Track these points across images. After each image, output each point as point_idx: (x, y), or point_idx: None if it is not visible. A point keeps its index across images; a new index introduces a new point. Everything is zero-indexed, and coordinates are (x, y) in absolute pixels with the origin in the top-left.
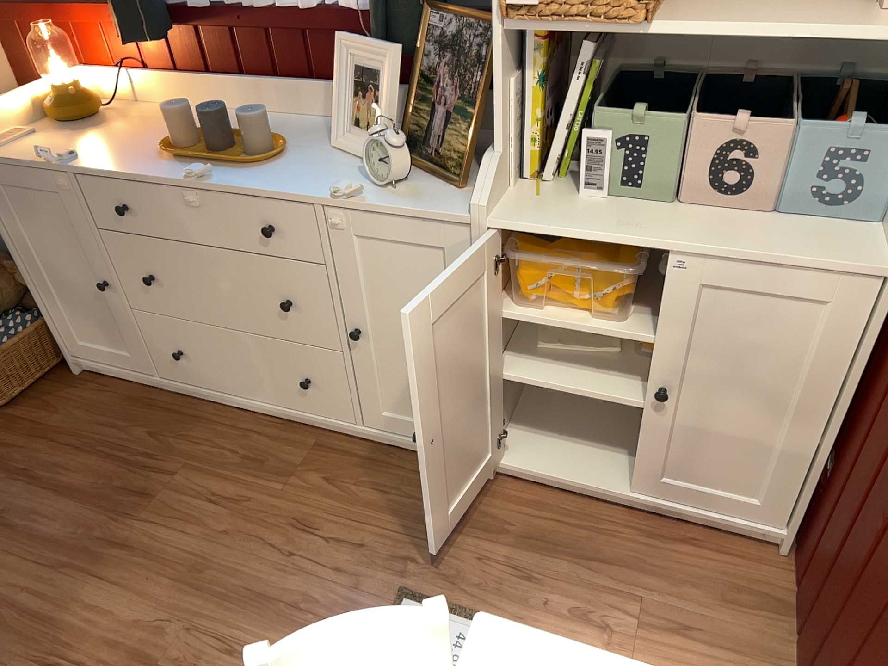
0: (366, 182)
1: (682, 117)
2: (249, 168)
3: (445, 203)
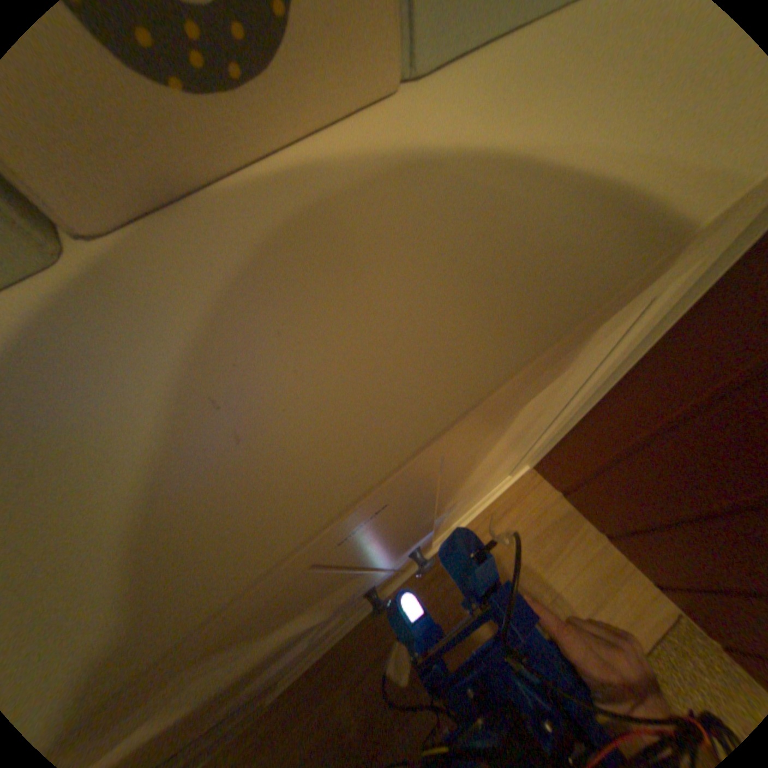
0: None
1: None
2: None
3: None
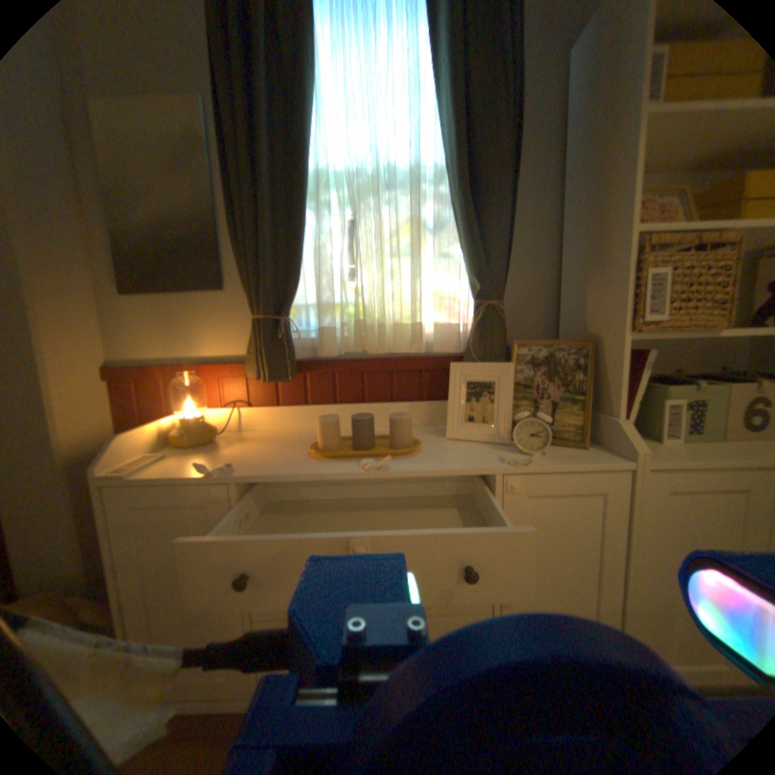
0: (509, 453)
1: (719, 385)
2: (399, 455)
3: (593, 457)
